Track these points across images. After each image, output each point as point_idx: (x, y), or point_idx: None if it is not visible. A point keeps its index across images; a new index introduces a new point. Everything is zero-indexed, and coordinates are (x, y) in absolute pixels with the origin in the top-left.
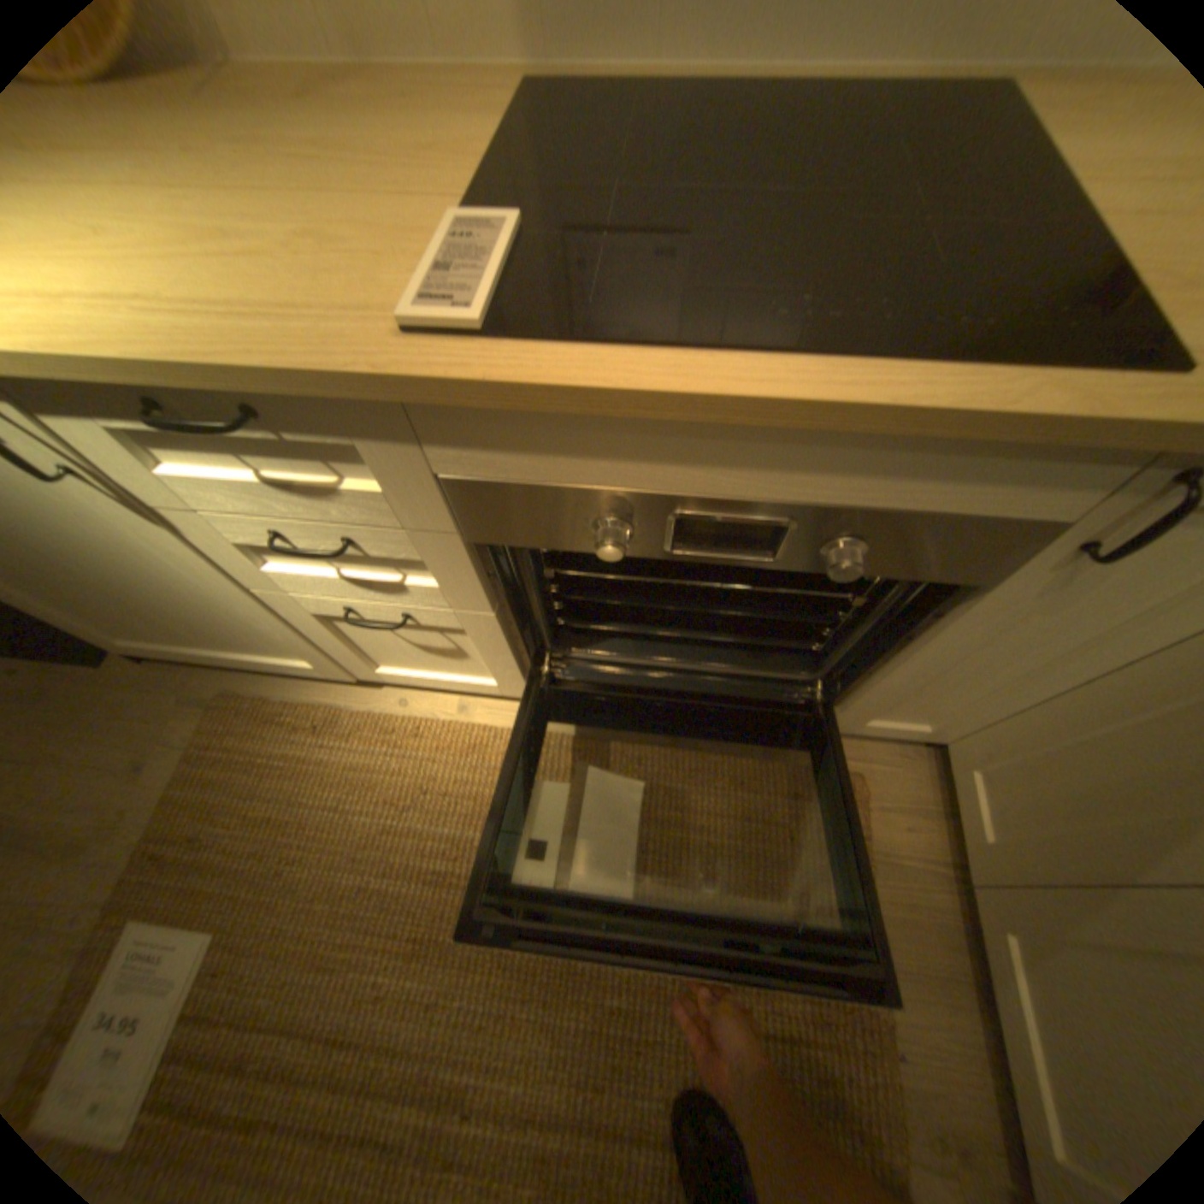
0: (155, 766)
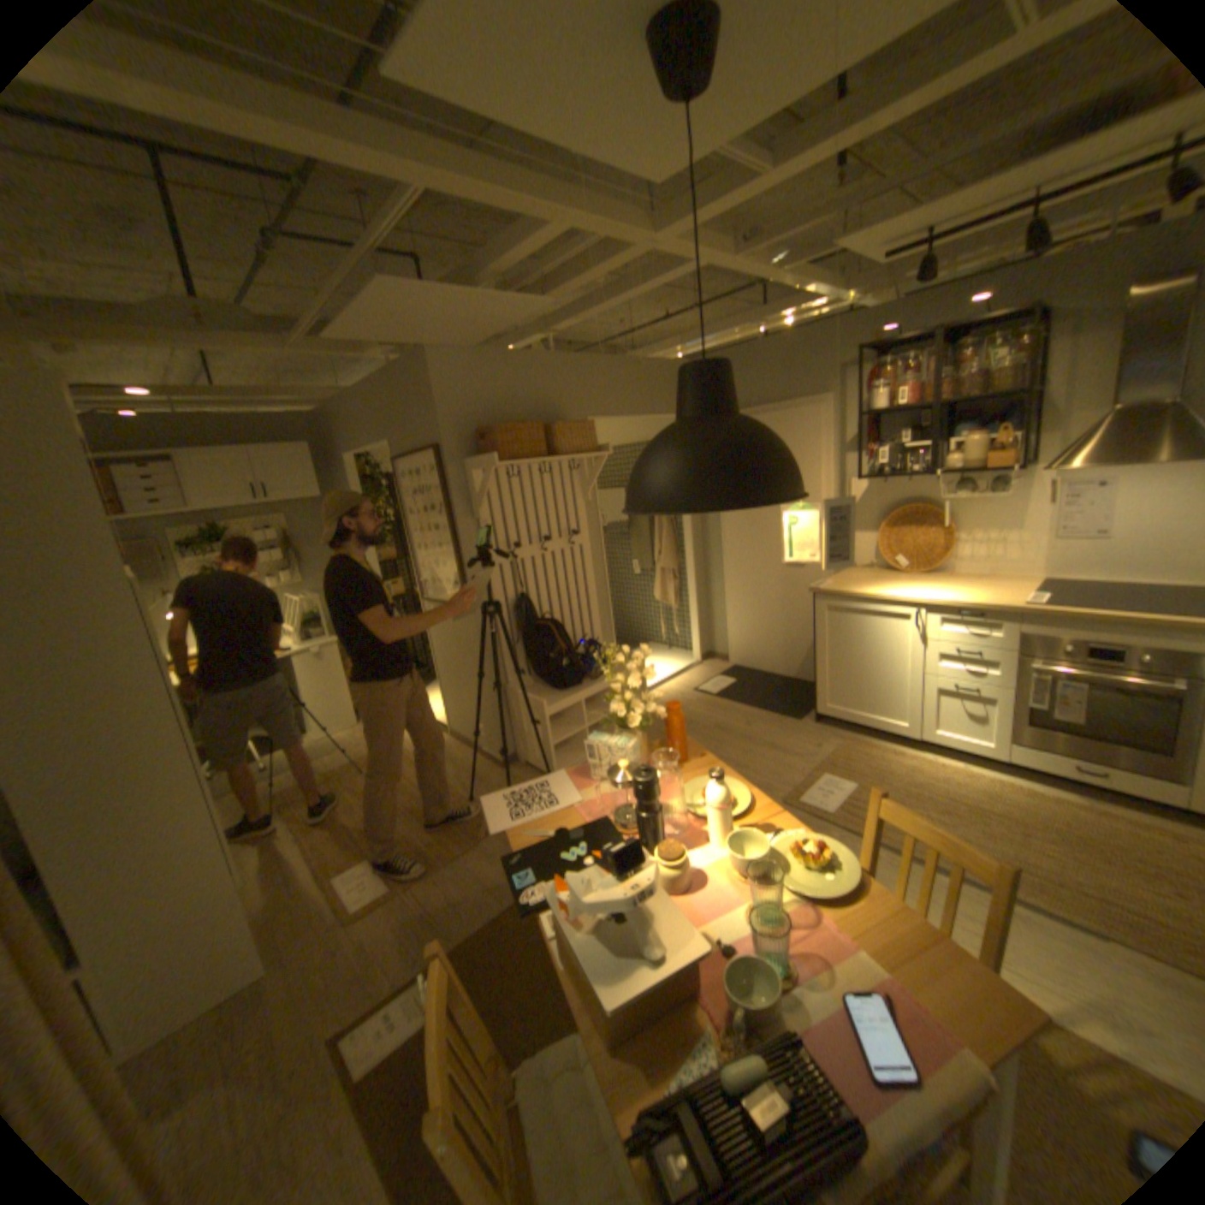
0: (827, 747)
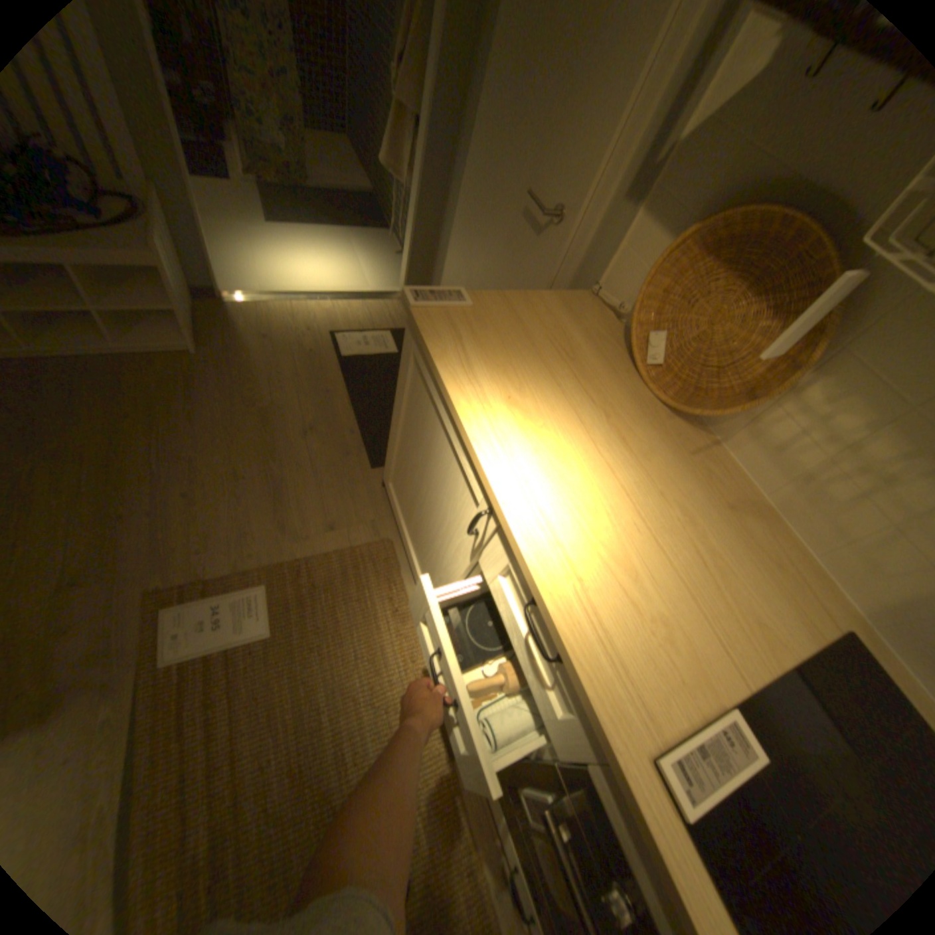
0: (337, 538)
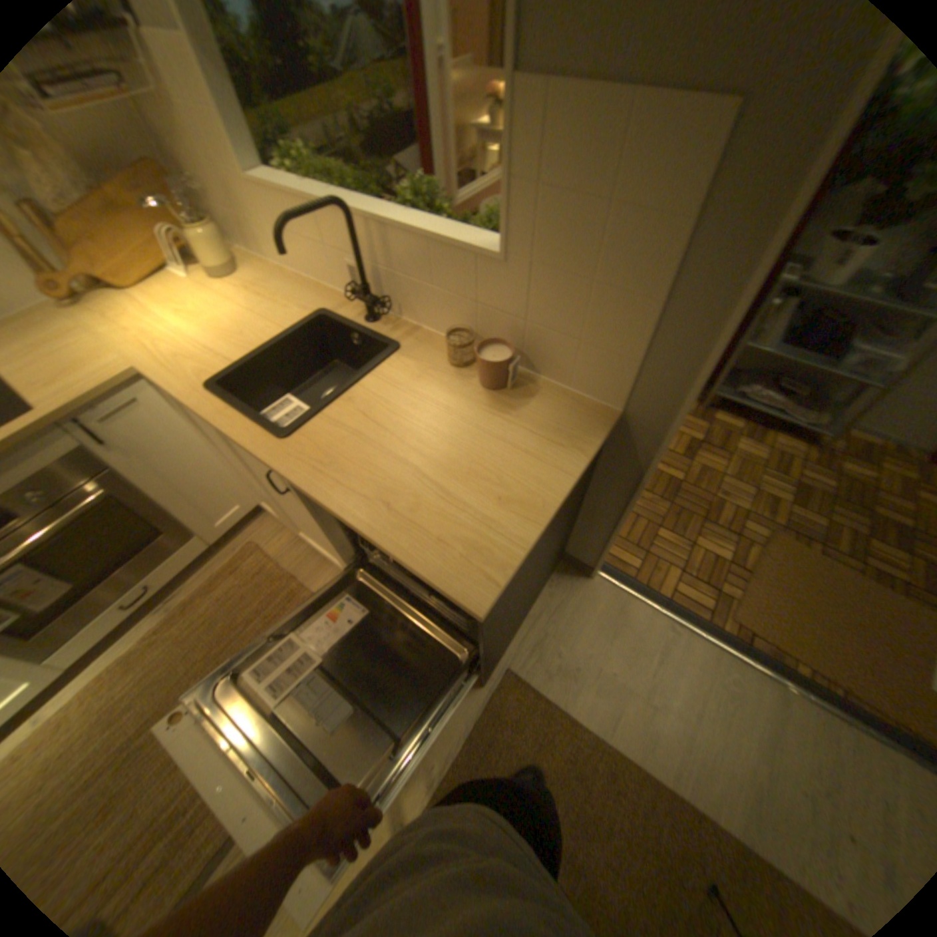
0: None
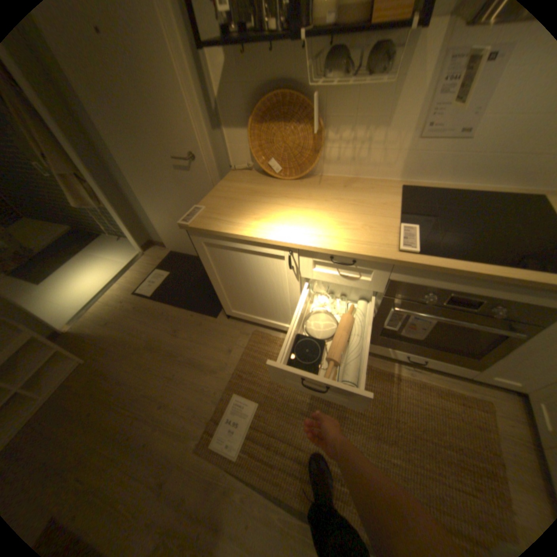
0: (235, 351)
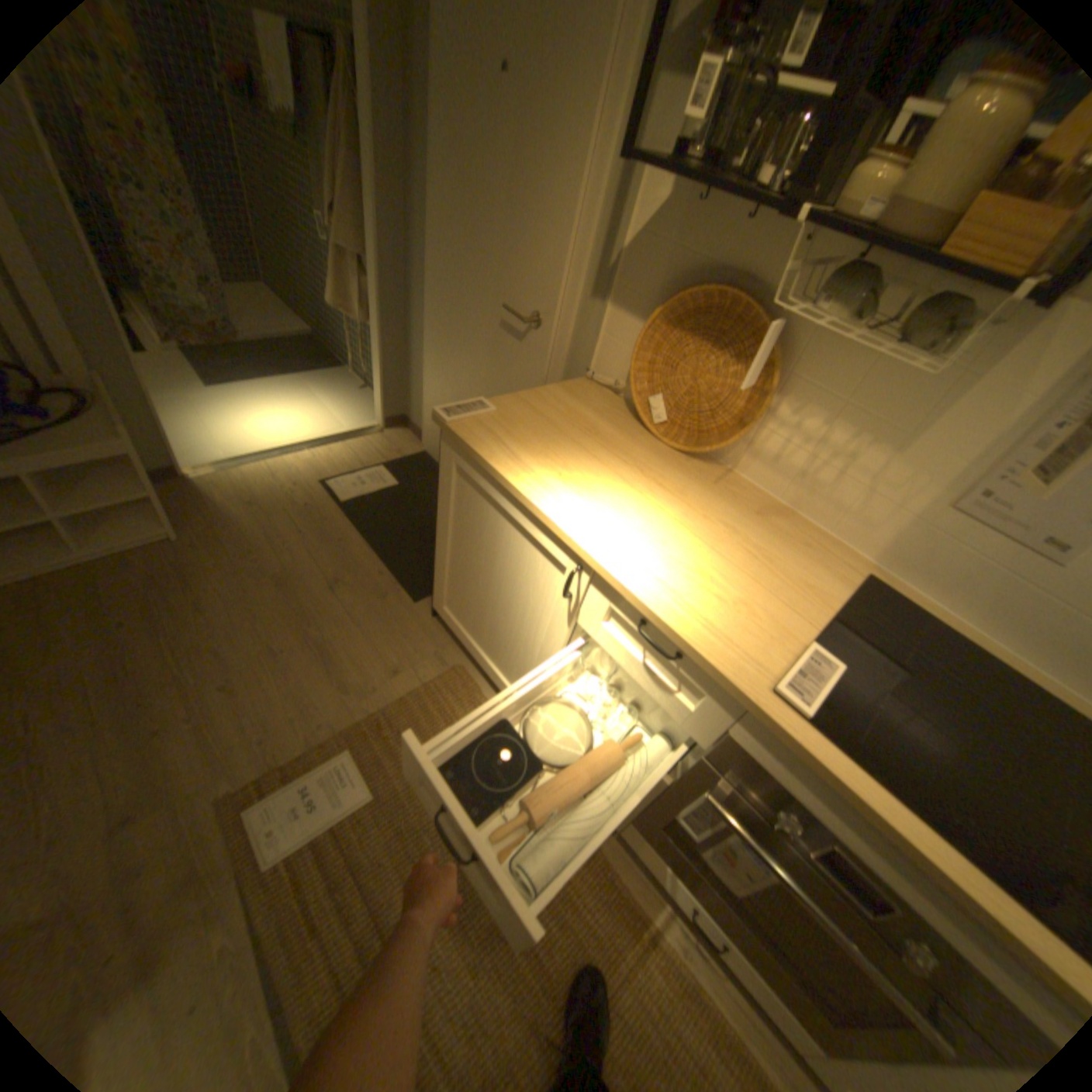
0: (405, 680)
